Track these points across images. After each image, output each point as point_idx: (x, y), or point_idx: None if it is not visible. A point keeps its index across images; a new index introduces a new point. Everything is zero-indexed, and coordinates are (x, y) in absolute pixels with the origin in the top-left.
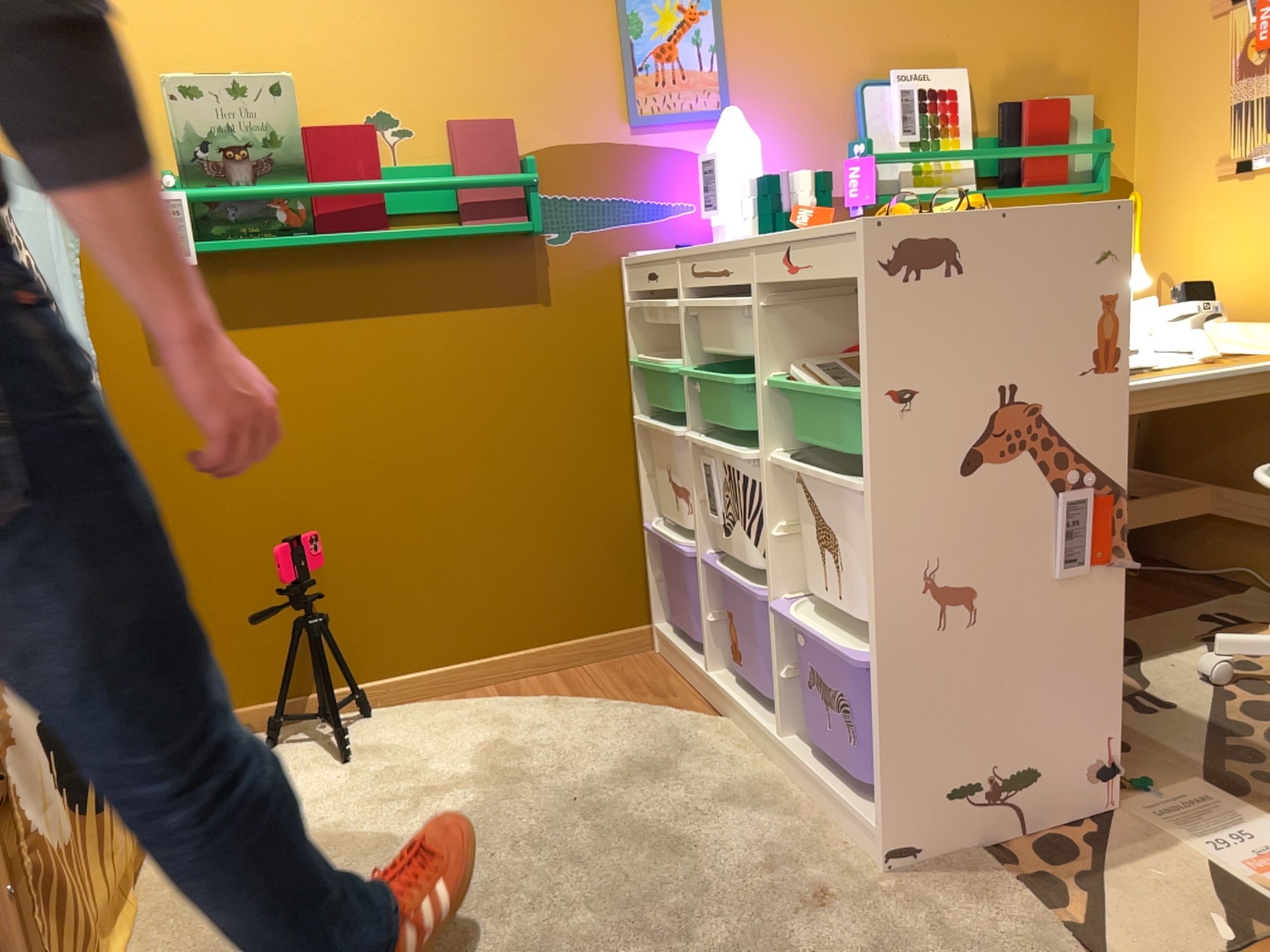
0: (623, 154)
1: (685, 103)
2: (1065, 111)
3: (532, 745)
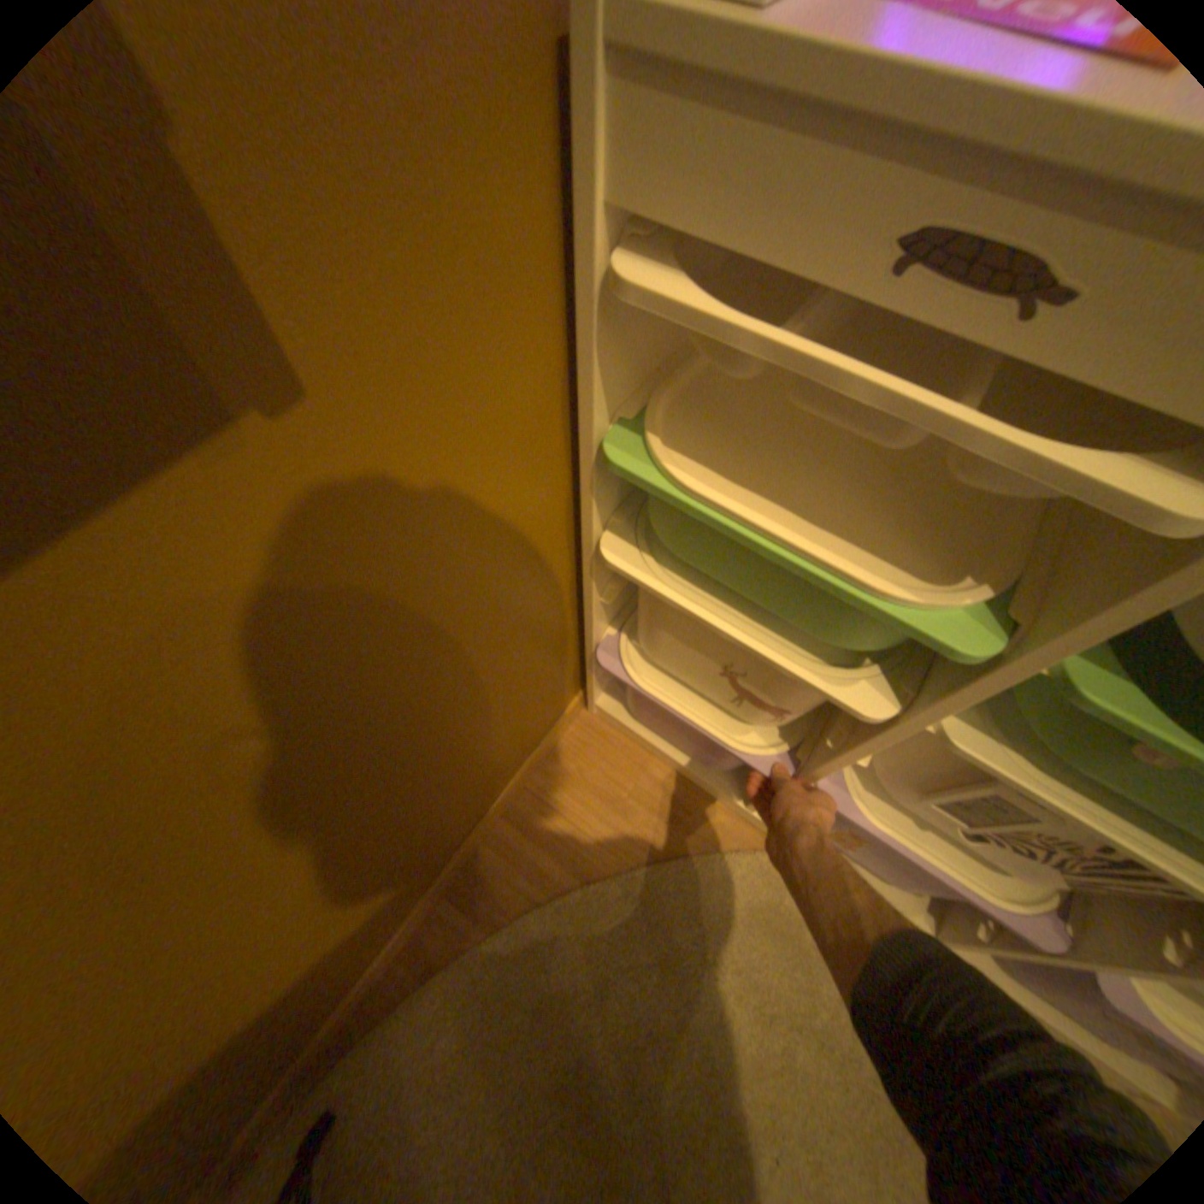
0: None
1: None
2: None
3: (626, 1048)
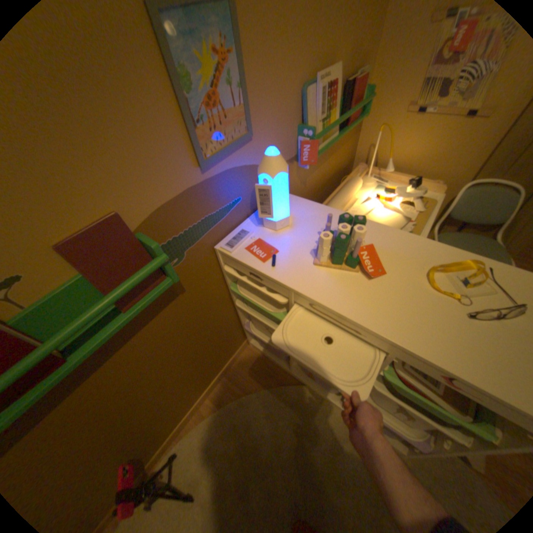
0: (201, 189)
1: (230, 137)
2: (367, 79)
3: (255, 440)
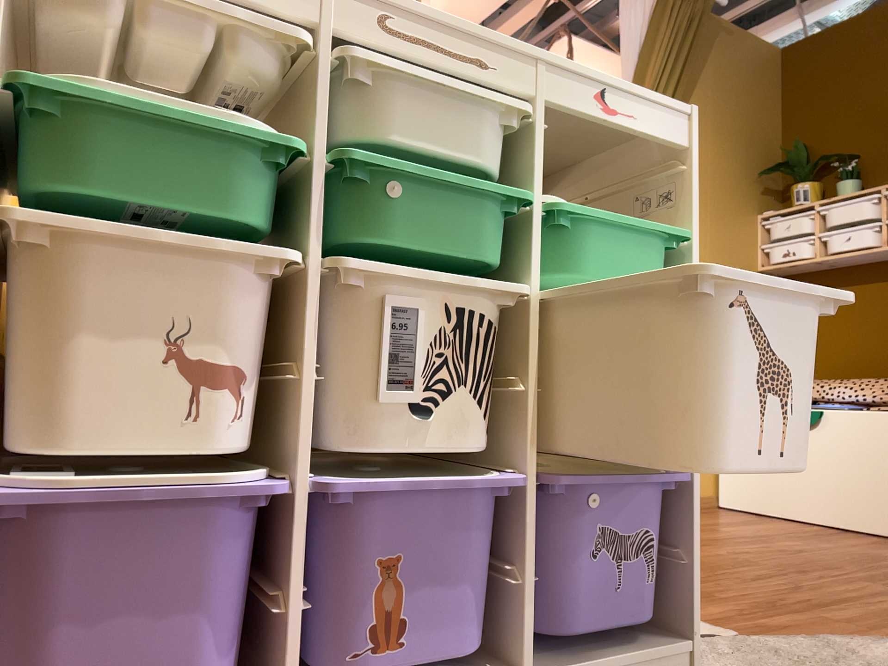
0: None
1: None
2: None
3: None
